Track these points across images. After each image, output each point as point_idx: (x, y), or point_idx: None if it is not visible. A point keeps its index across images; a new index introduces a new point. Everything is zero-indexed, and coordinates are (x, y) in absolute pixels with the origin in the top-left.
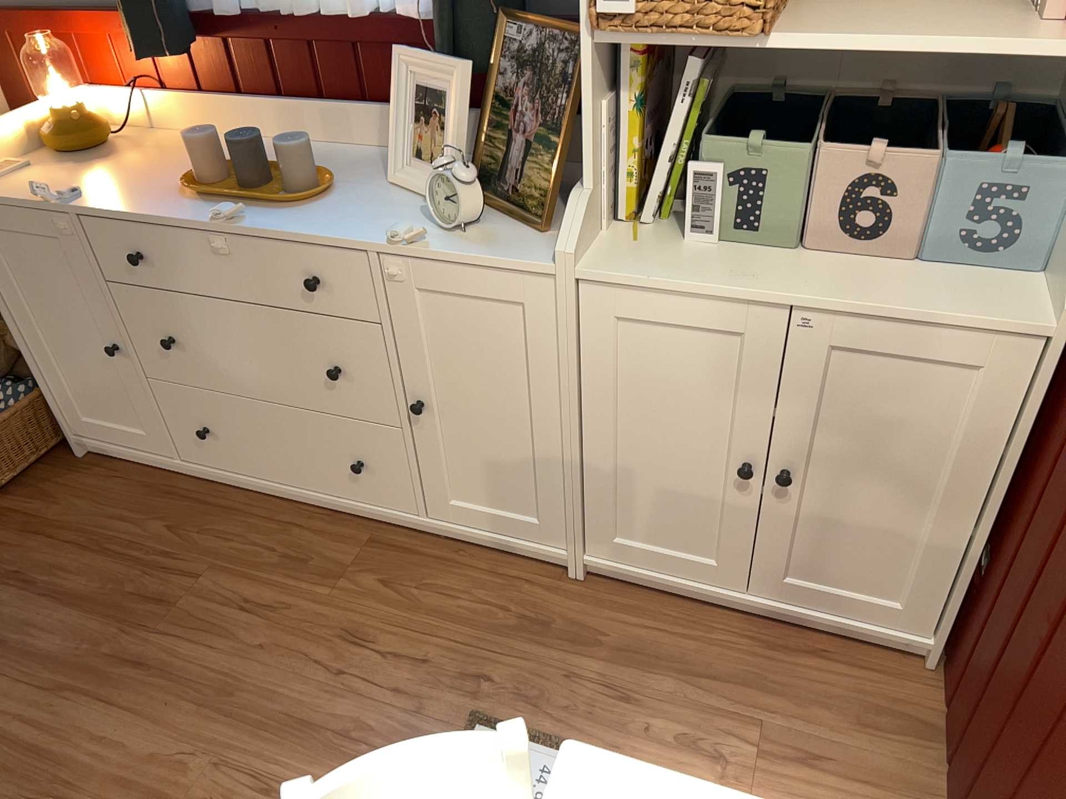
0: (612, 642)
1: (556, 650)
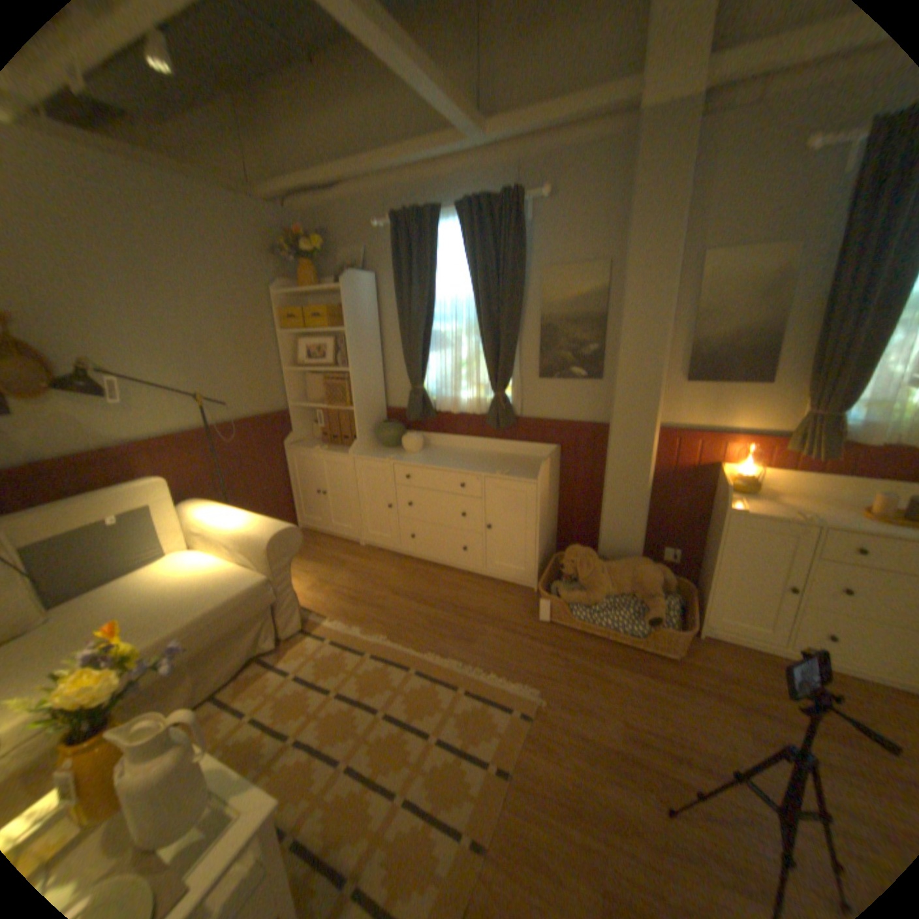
0: None
1: None
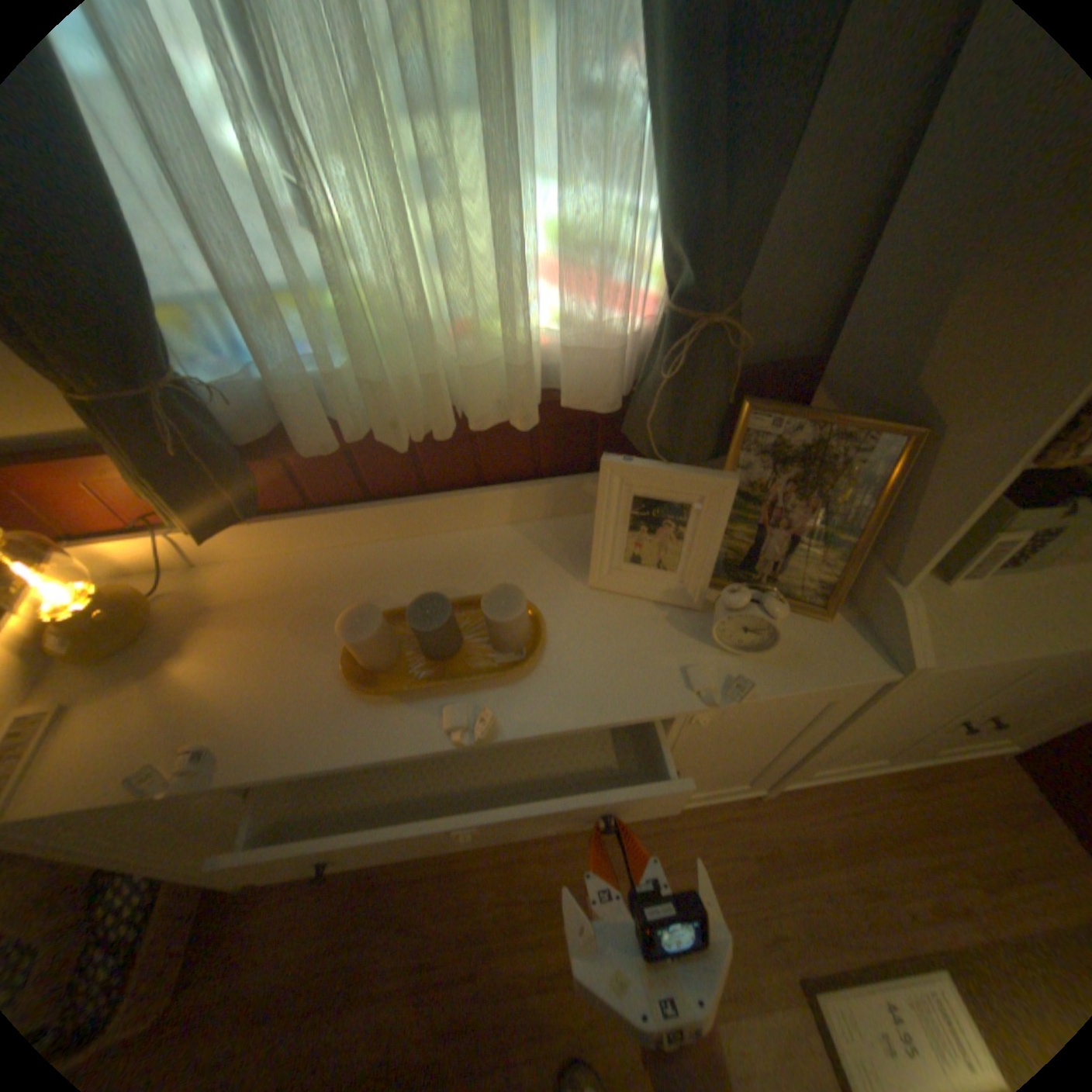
0: (835, 852)
1: (809, 885)
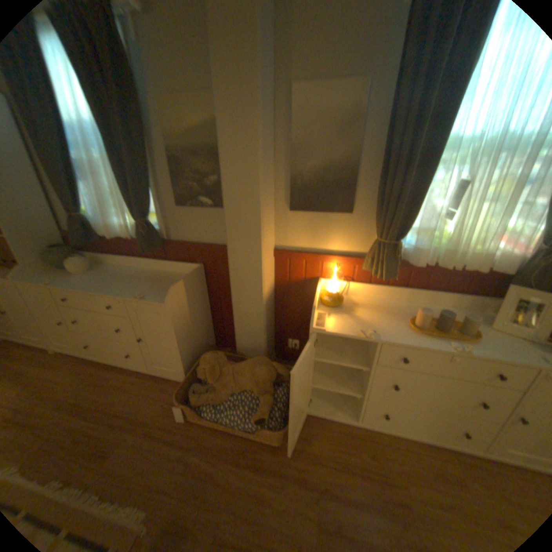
0: None
1: None
